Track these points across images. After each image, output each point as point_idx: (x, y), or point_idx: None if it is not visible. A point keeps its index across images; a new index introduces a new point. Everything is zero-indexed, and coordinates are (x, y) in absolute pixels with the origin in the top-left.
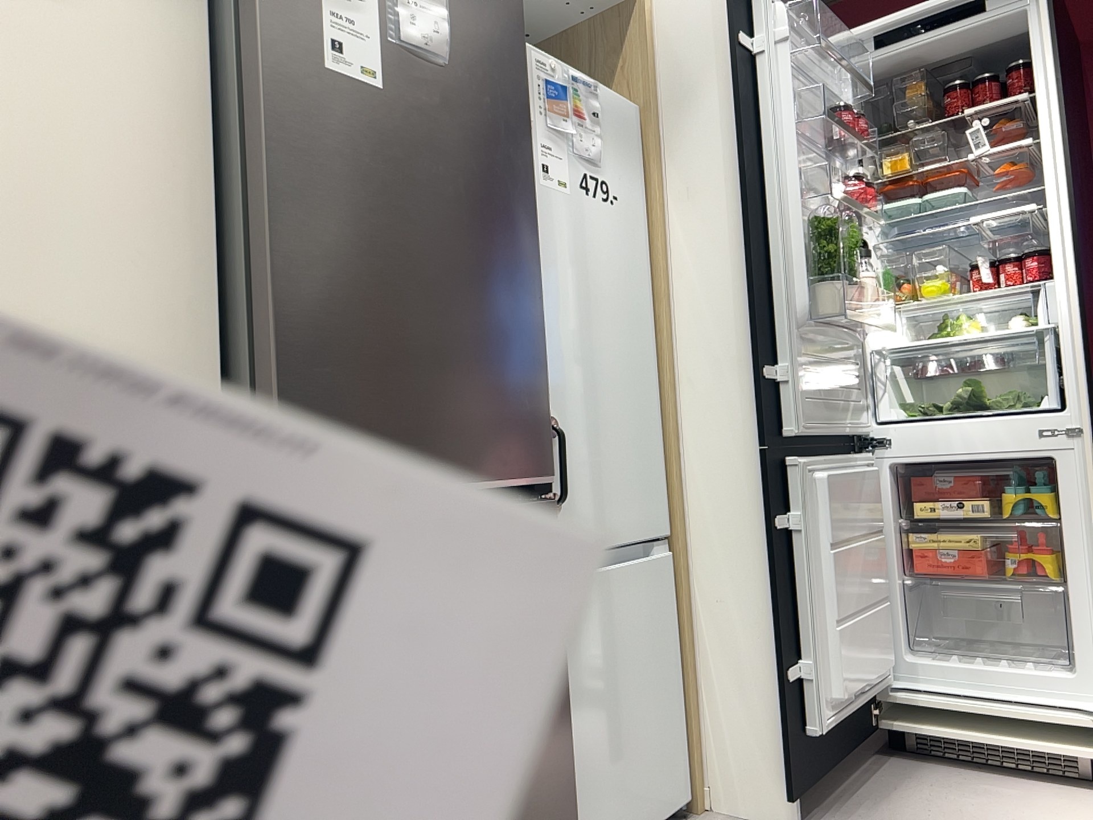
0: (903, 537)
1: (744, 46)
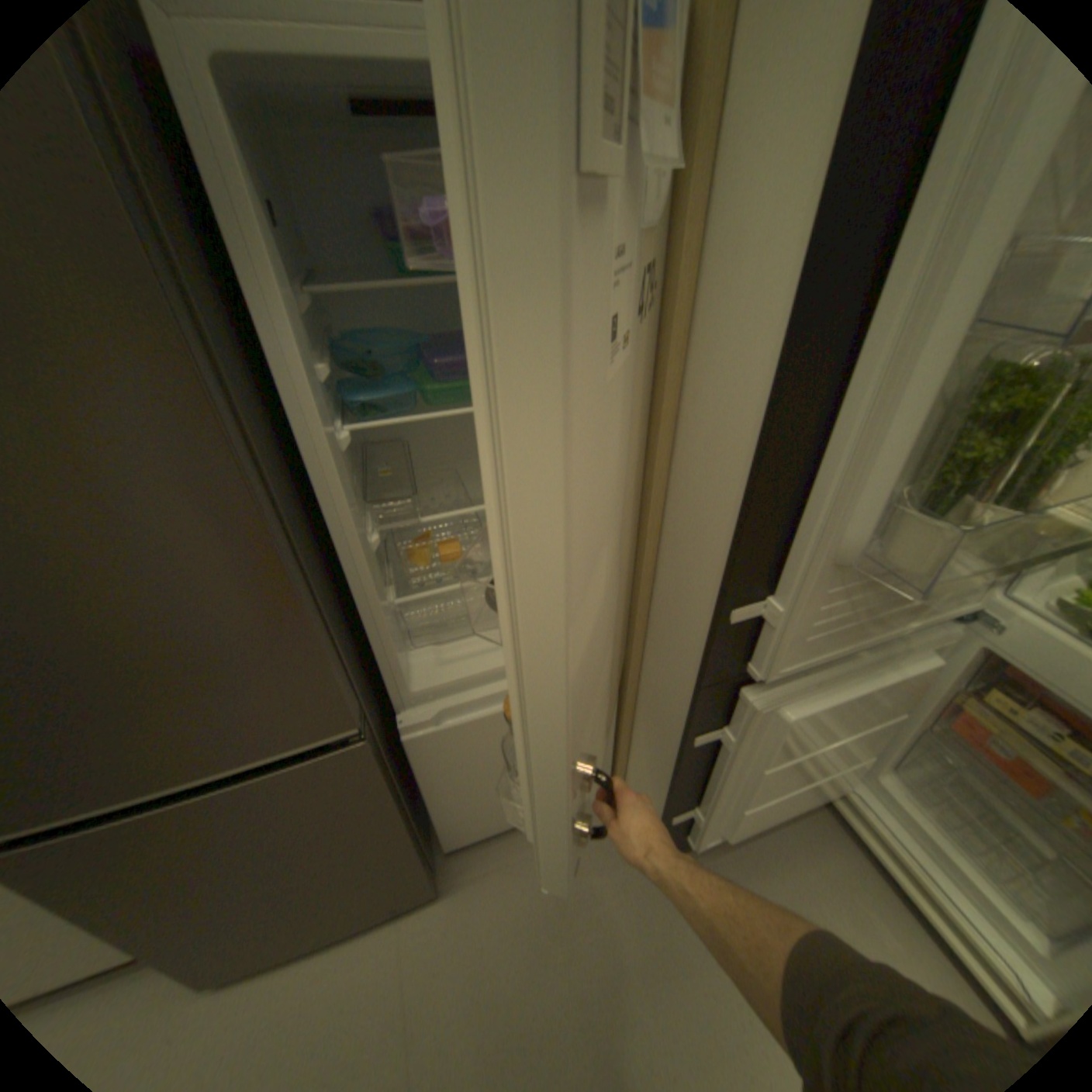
0: (956, 698)
1: None
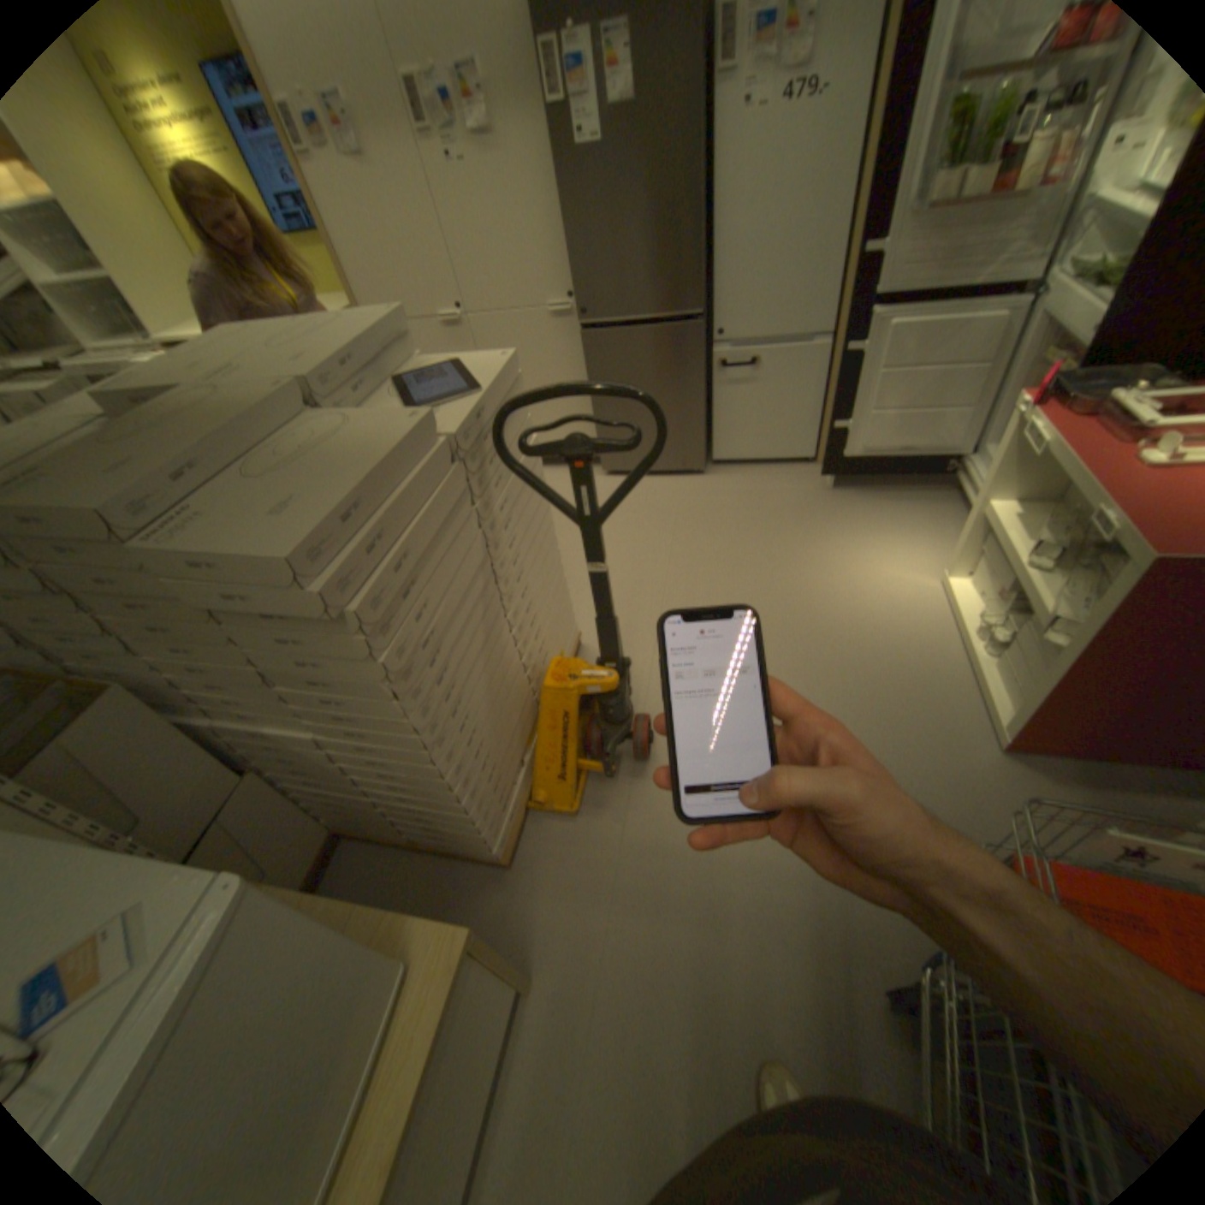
0: (1040, 369)
1: None
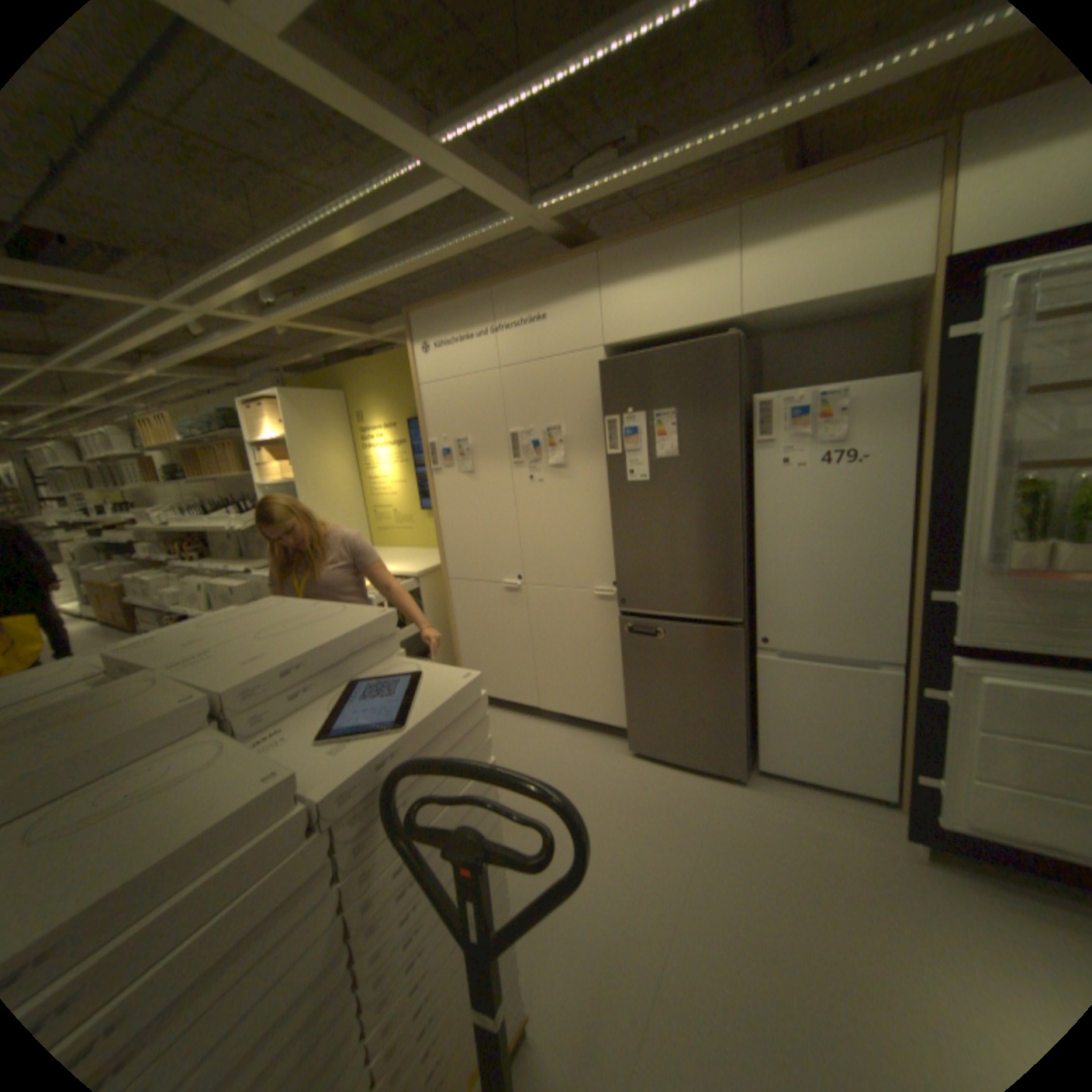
0: None
1: (957, 338)
